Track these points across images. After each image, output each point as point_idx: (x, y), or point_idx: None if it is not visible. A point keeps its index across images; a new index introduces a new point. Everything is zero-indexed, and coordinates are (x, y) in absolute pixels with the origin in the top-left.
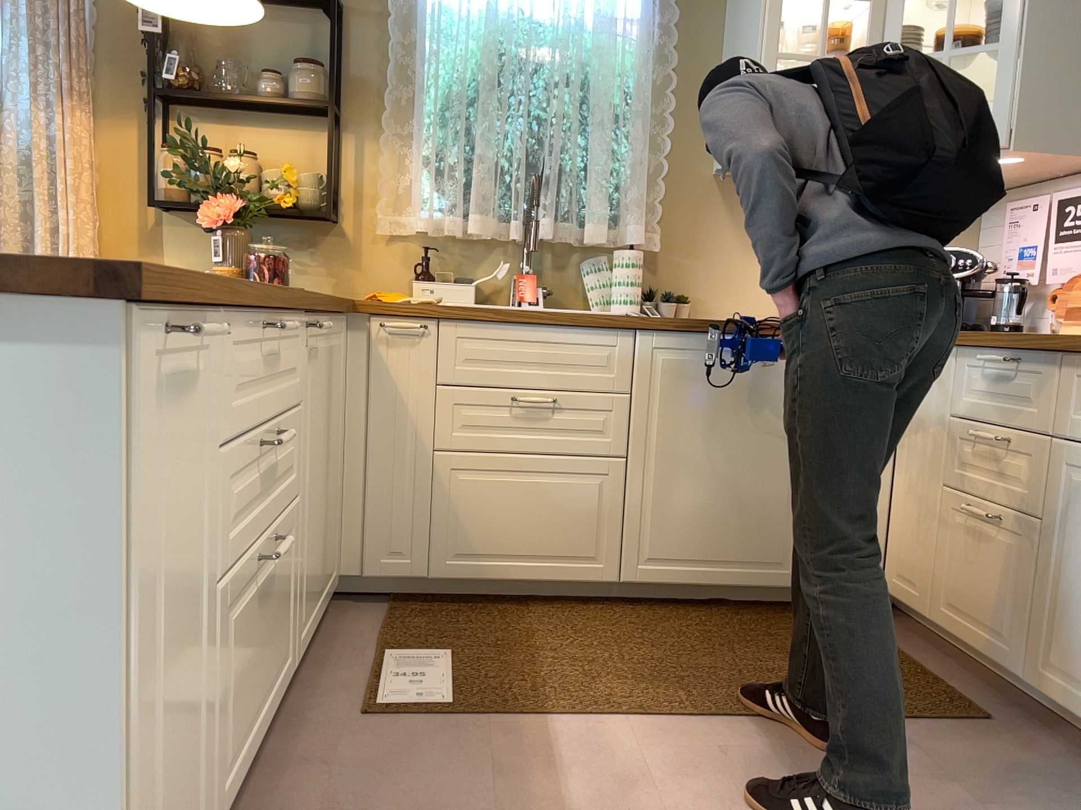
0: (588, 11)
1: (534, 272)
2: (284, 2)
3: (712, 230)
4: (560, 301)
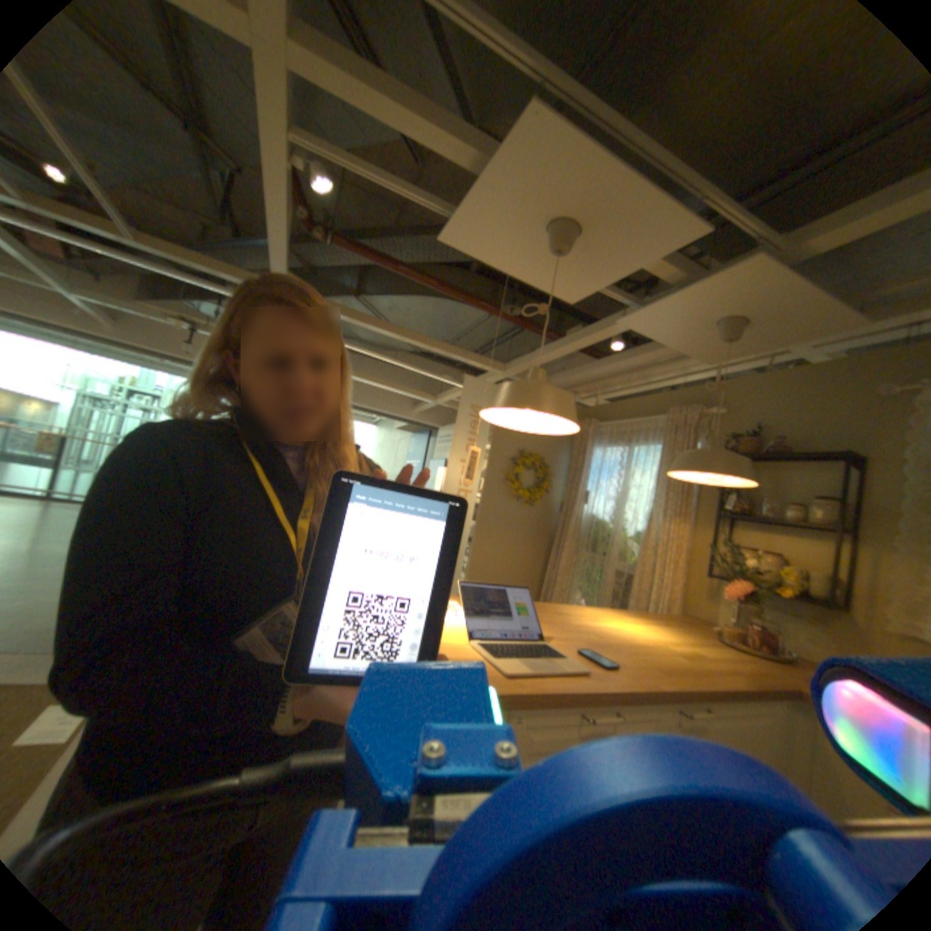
0: None
1: None
2: (815, 458)
3: None
4: None
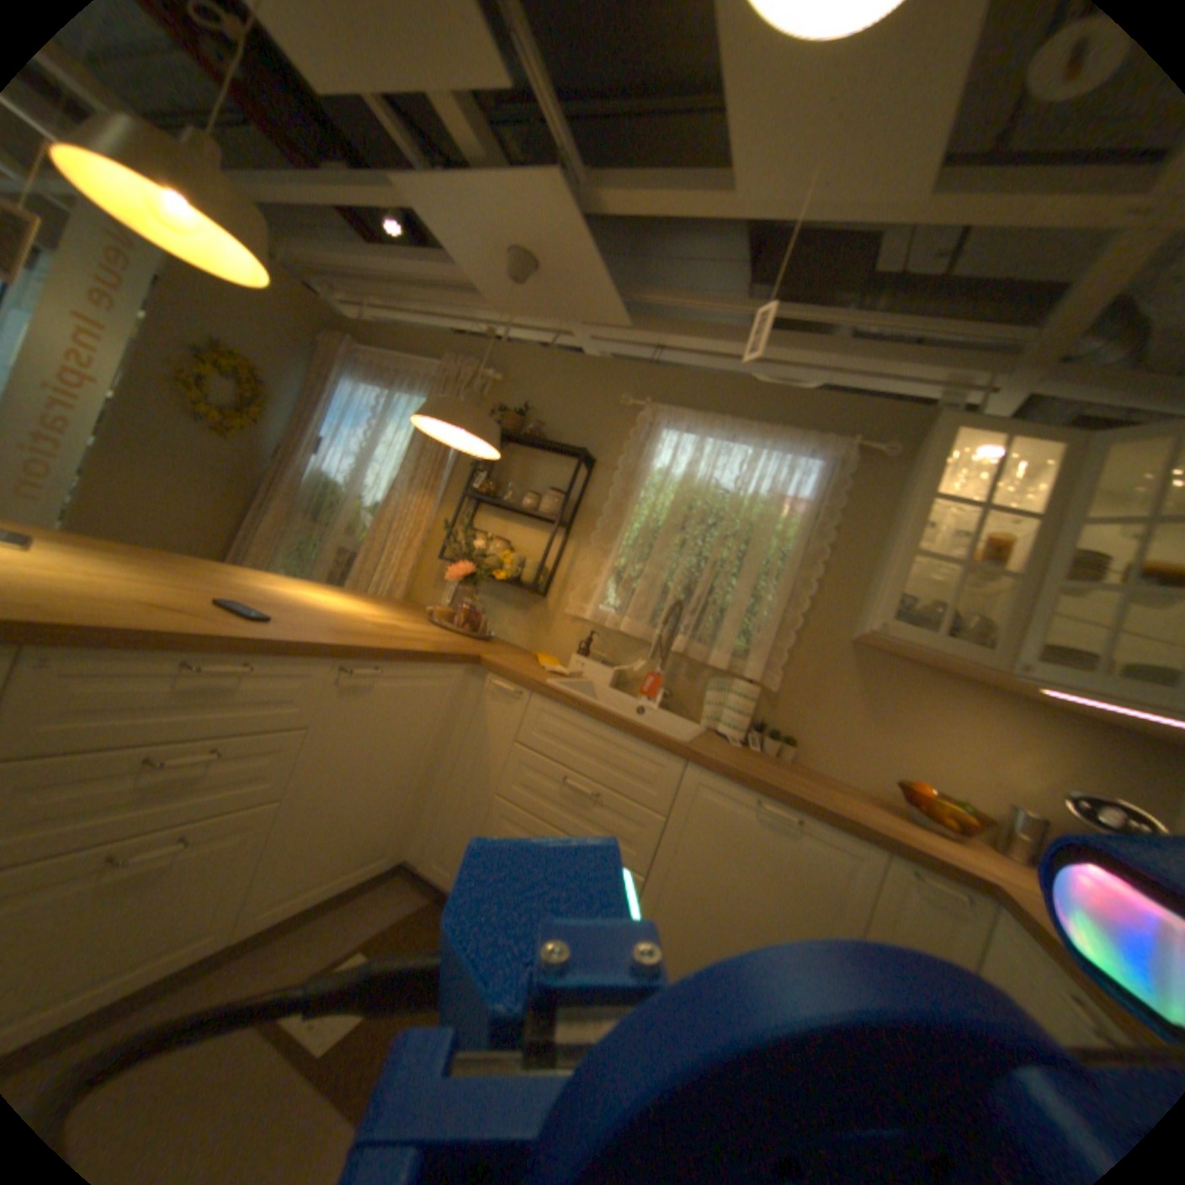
0: (767, 489)
1: (668, 677)
2: (559, 453)
3: (838, 691)
4: (682, 707)
